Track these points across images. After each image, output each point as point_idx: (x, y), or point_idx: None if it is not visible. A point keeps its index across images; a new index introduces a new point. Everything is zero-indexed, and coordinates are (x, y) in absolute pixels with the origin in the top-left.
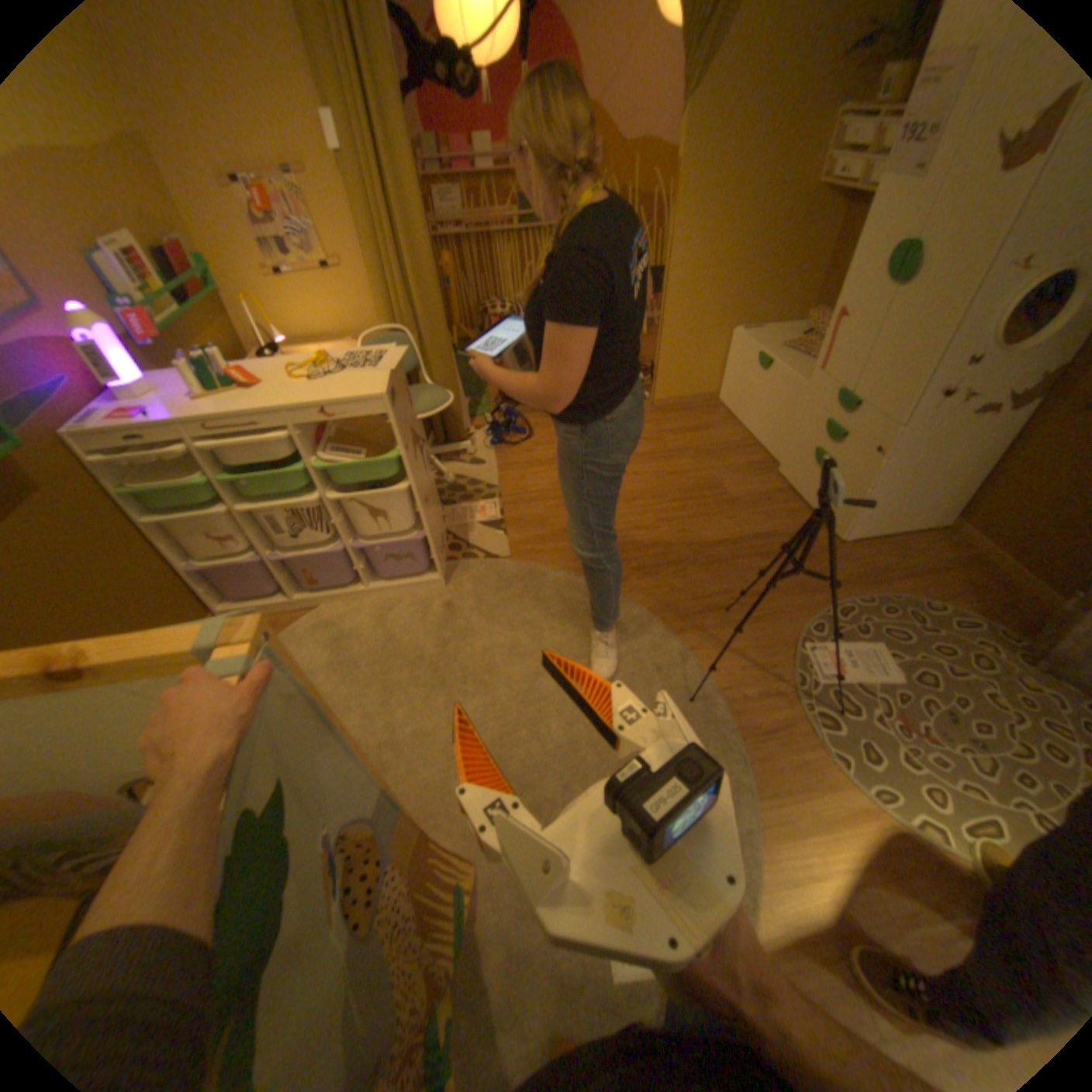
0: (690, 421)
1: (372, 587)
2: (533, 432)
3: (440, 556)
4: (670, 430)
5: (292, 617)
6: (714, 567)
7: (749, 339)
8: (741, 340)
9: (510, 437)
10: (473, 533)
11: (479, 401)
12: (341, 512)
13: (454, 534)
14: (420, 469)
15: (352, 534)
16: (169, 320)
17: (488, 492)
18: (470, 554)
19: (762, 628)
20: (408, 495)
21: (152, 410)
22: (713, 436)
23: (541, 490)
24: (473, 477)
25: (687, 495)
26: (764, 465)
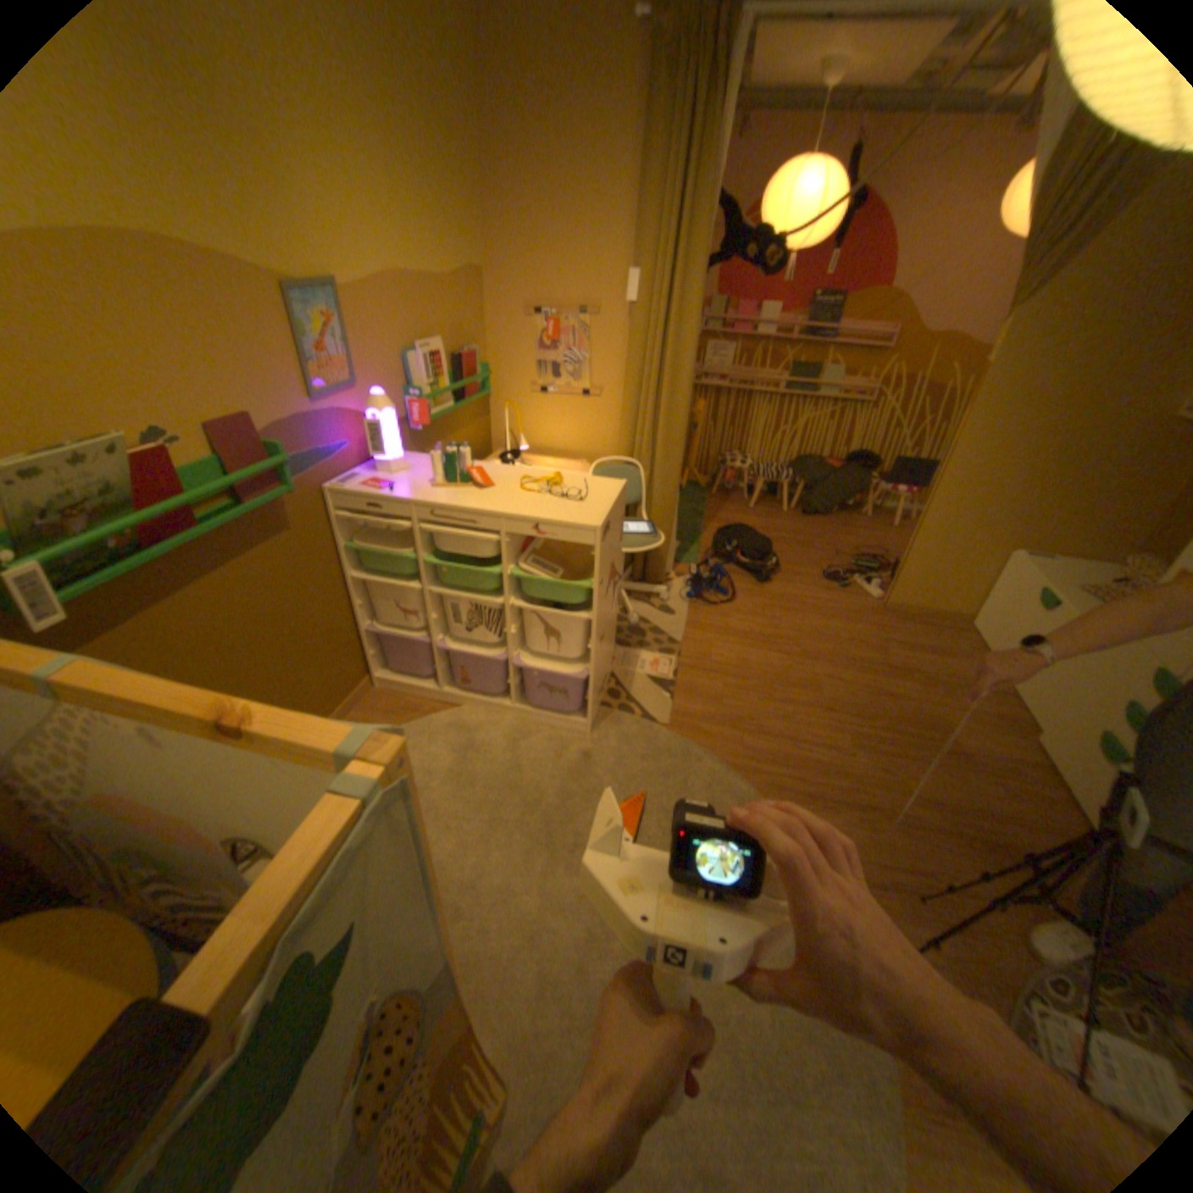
0: (930, 639)
1: (520, 706)
2: (737, 596)
3: (597, 698)
4: (902, 642)
5: (437, 707)
6: (919, 835)
7: (1034, 567)
8: (1024, 566)
9: (711, 594)
10: (638, 685)
11: (690, 547)
12: (519, 623)
13: (618, 679)
14: (608, 605)
15: (521, 648)
16: (444, 414)
17: (668, 645)
18: (628, 706)
19: (970, 949)
20: (587, 628)
21: (400, 487)
22: (957, 666)
23: (726, 663)
24: (658, 625)
25: (904, 728)
26: (1021, 725)
